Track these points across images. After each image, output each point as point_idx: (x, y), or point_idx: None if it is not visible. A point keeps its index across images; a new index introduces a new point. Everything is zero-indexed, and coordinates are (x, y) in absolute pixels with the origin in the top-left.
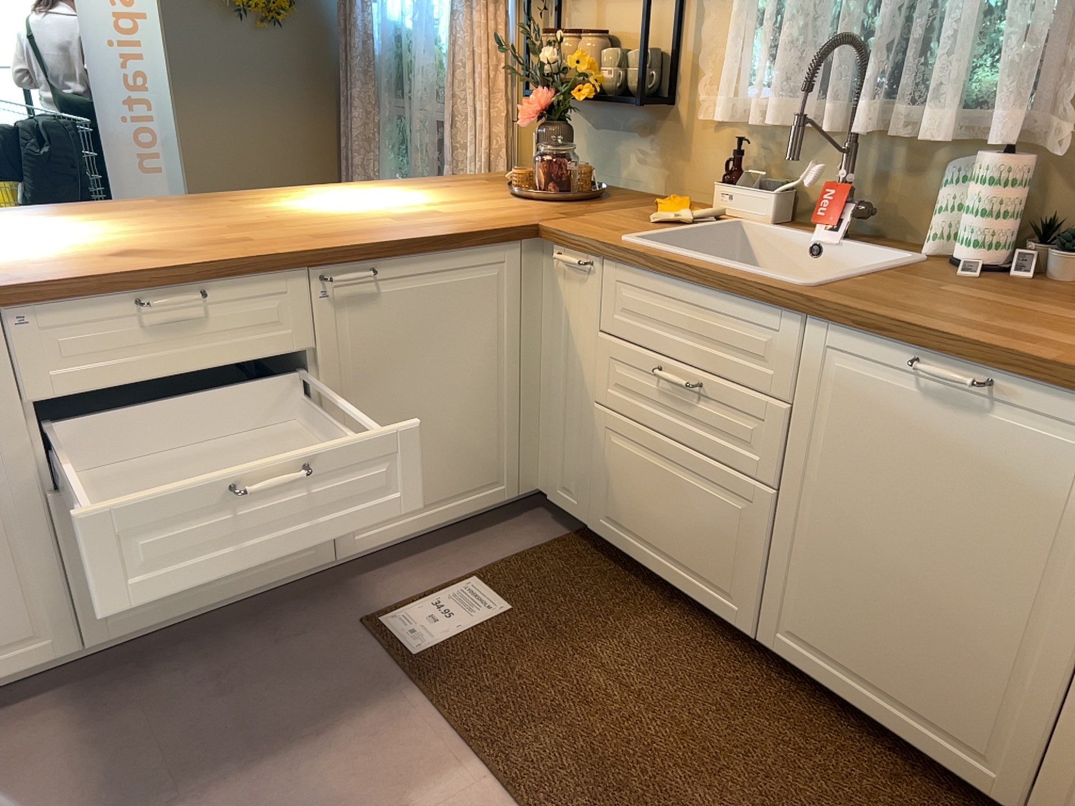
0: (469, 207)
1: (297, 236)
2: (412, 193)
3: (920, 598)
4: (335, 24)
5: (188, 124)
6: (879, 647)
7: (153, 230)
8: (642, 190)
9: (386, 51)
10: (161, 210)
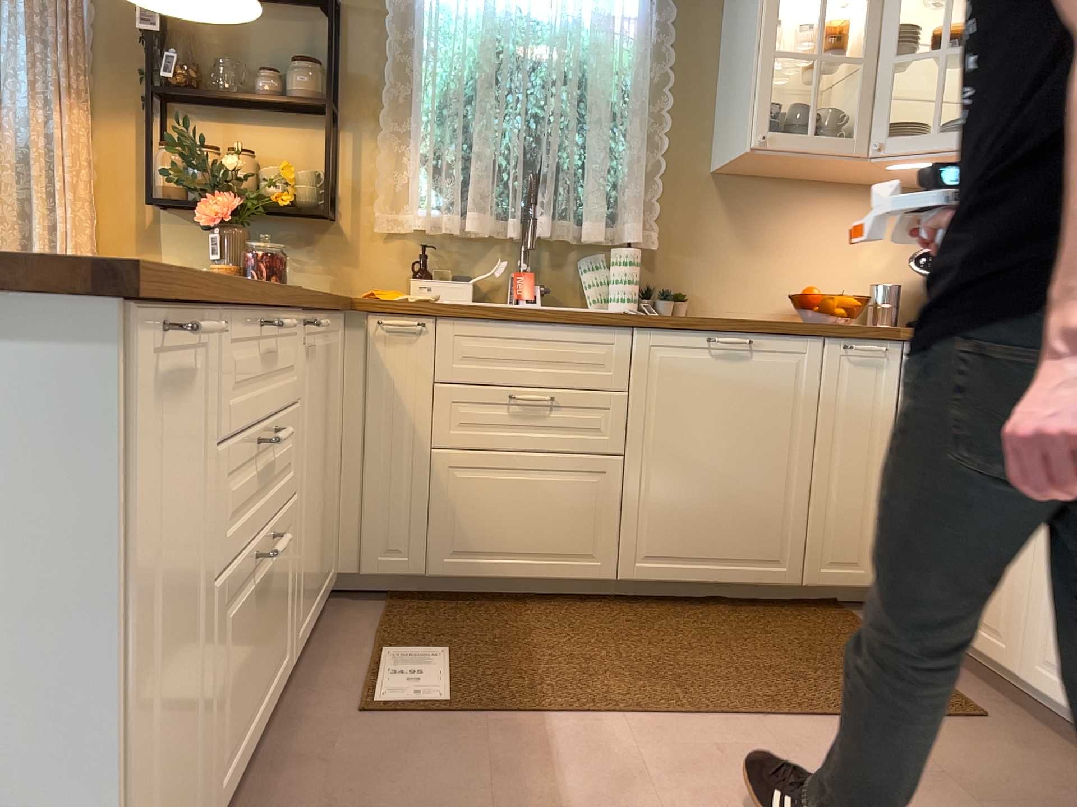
0: None
1: None
2: None
3: (731, 482)
4: None
5: None
6: (711, 529)
7: None
8: None
9: None
10: None
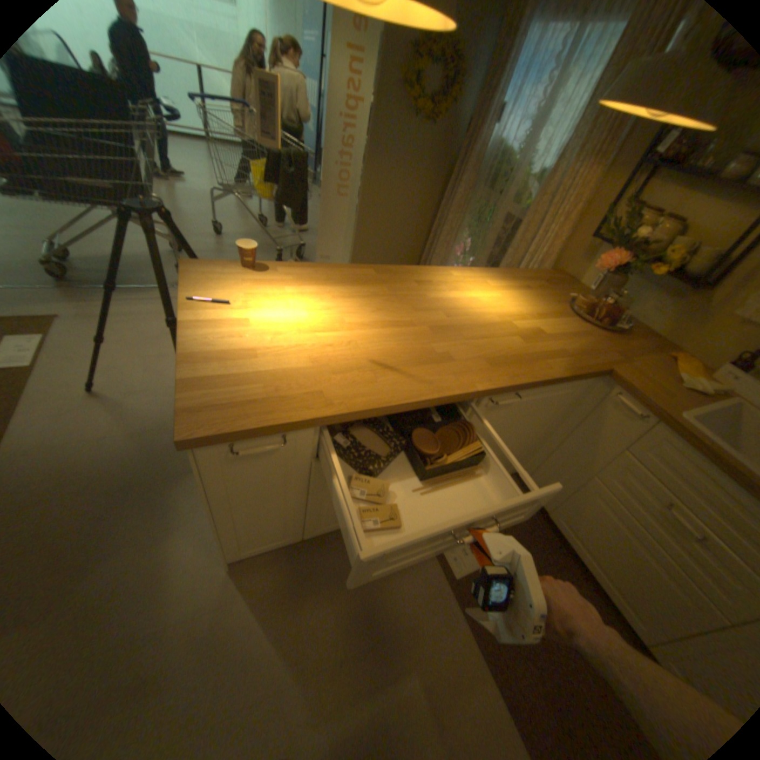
0: (558, 327)
1: (477, 358)
2: (514, 294)
3: None
4: (463, 125)
5: (367, 175)
6: None
7: (386, 323)
8: (650, 325)
9: (491, 155)
10: (380, 287)
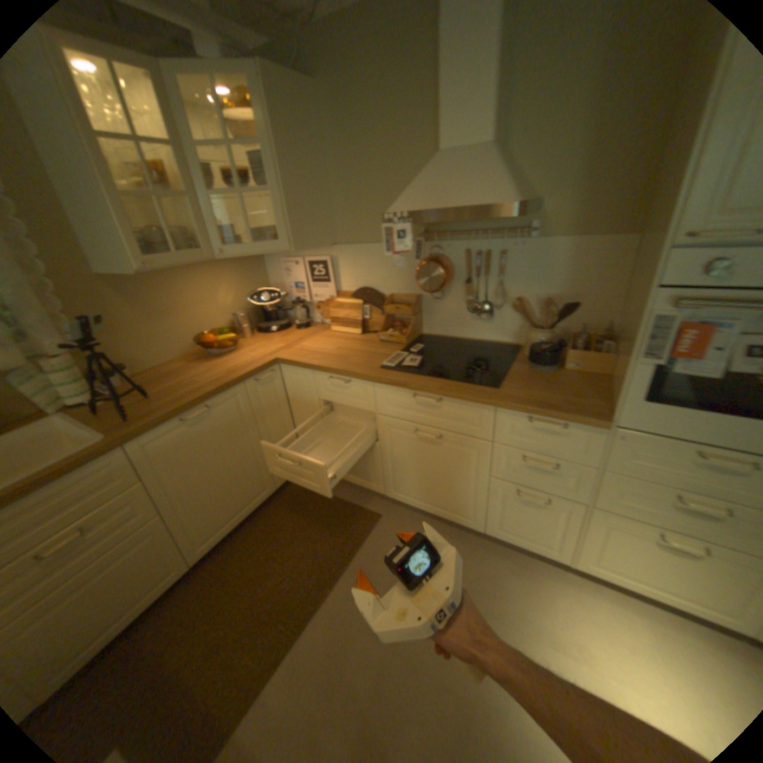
0: None
1: None
2: None
3: (229, 478)
4: None
5: None
6: (229, 505)
7: None
8: None
9: None
10: None
